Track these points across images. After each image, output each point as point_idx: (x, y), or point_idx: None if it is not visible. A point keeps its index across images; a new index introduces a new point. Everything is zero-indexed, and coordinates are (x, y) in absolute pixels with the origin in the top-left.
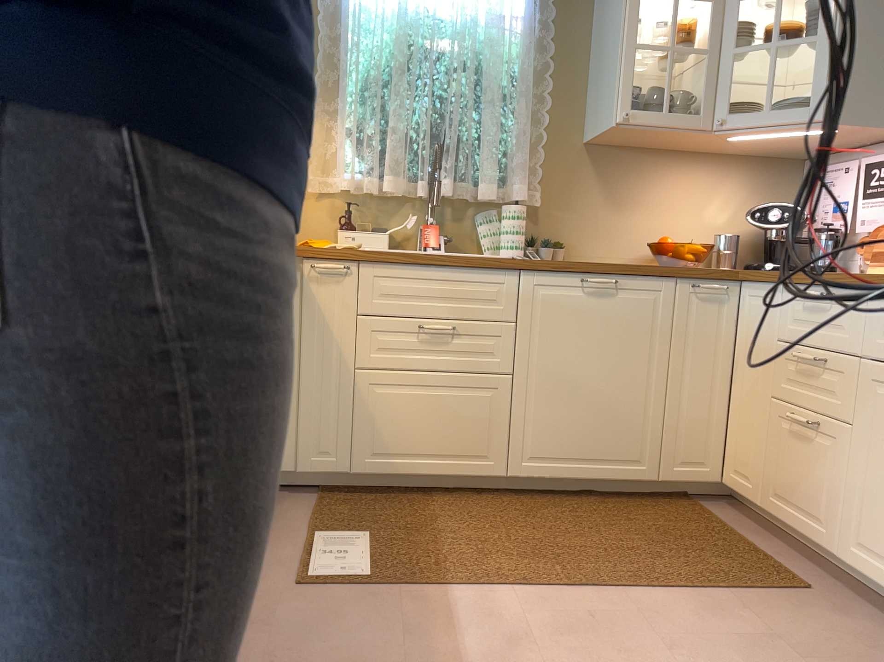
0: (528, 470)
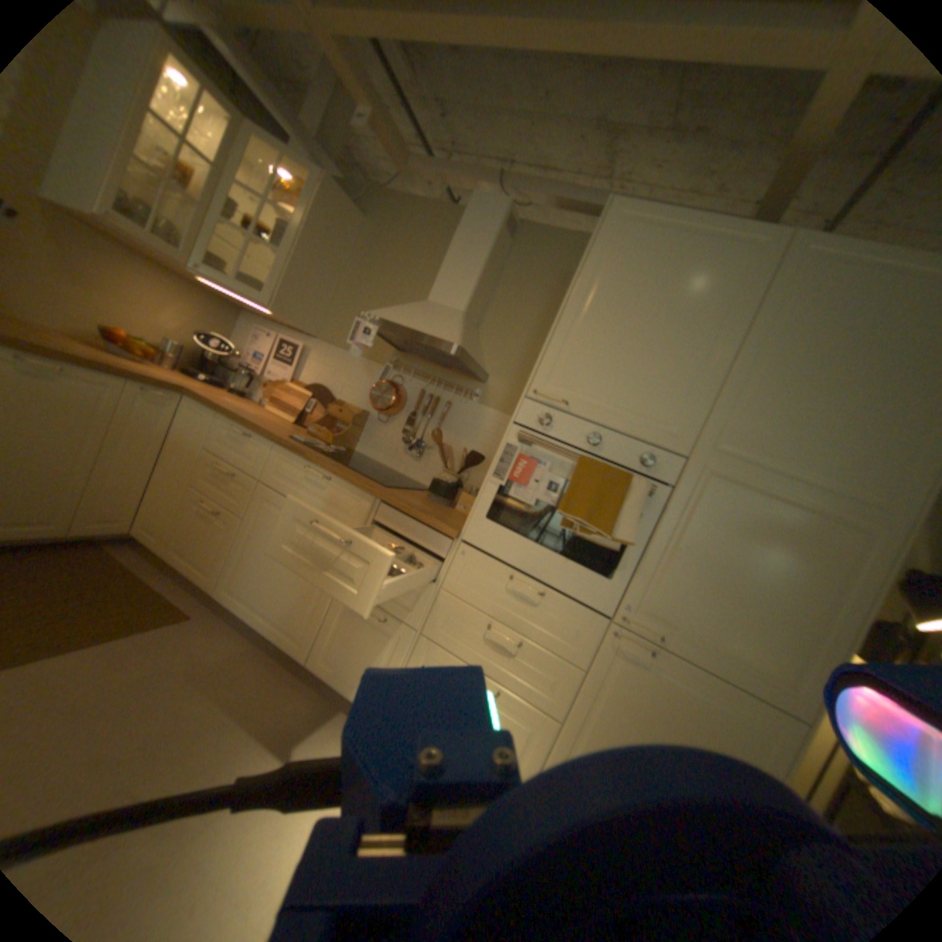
0: None
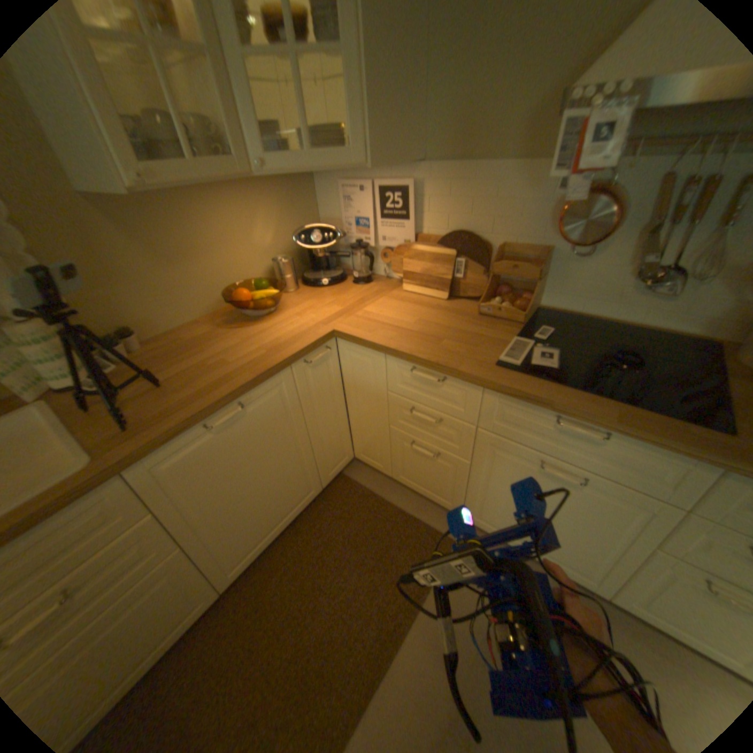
0: (235, 574)
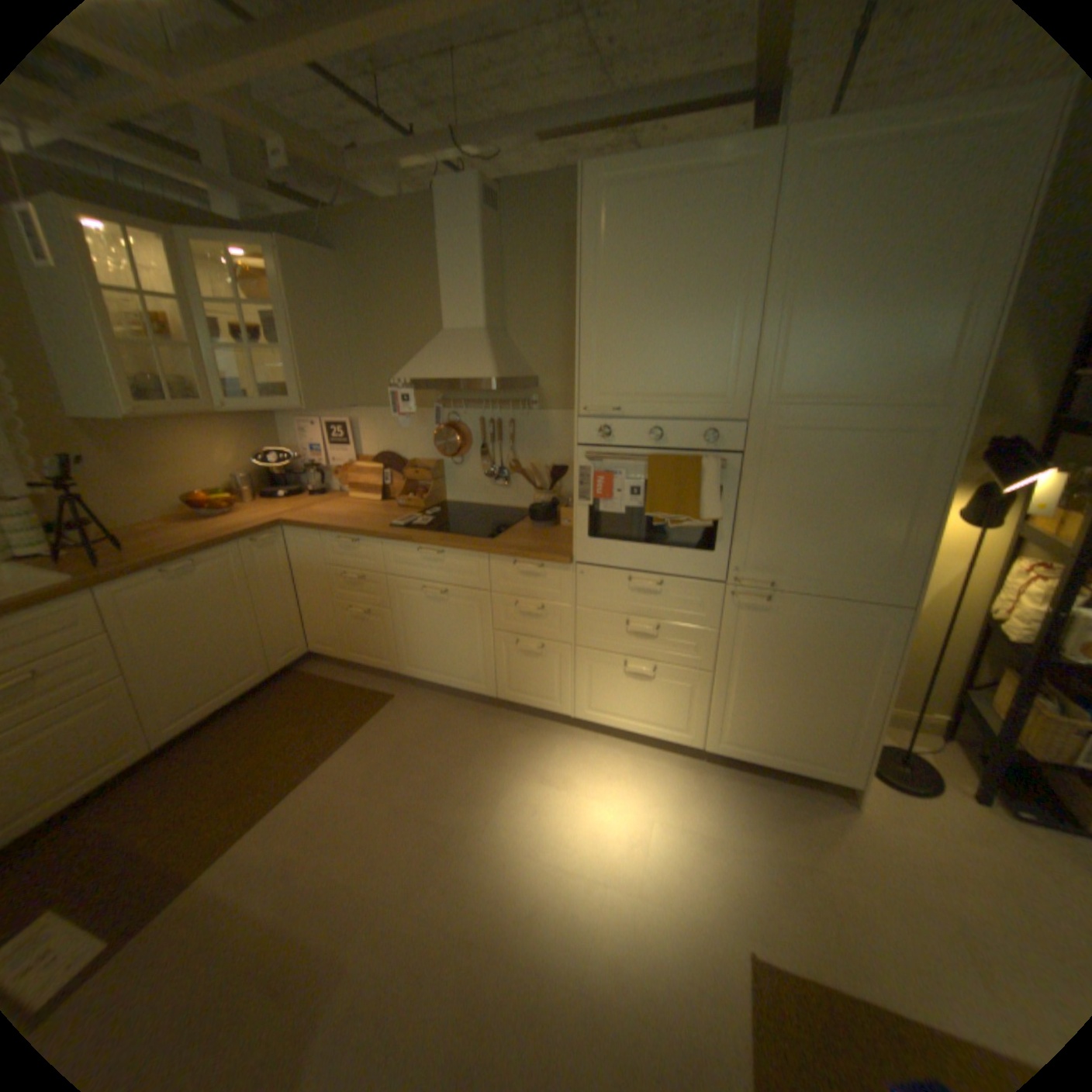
0: (169, 735)
